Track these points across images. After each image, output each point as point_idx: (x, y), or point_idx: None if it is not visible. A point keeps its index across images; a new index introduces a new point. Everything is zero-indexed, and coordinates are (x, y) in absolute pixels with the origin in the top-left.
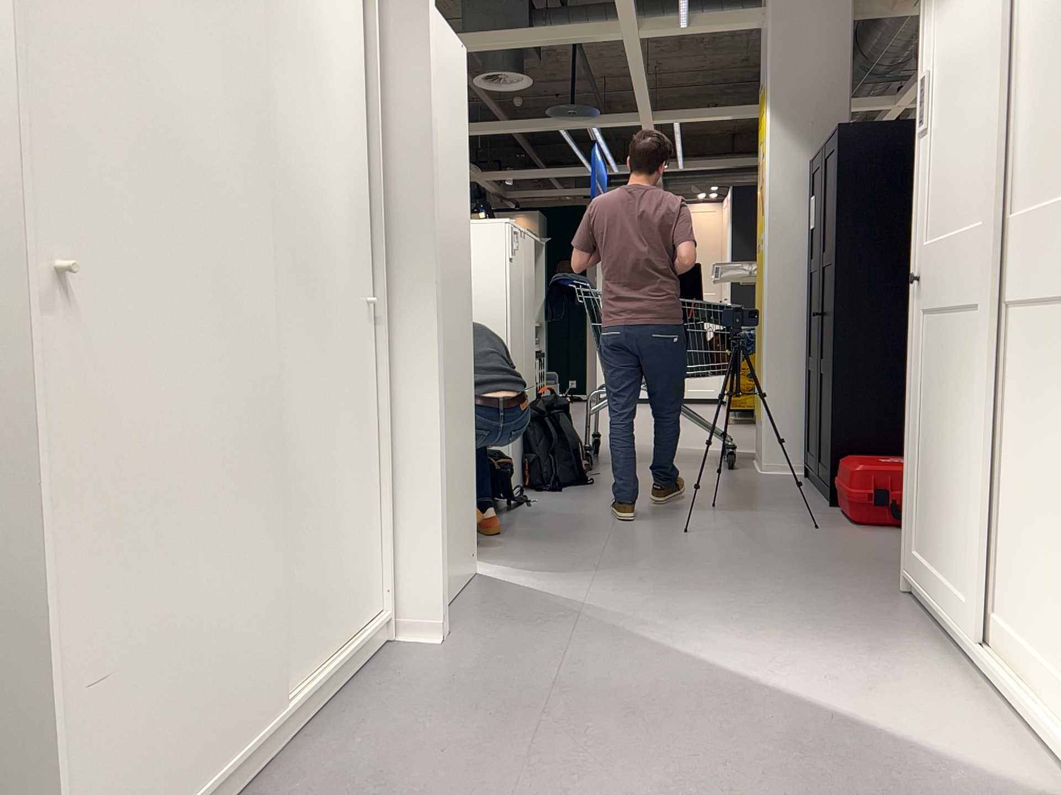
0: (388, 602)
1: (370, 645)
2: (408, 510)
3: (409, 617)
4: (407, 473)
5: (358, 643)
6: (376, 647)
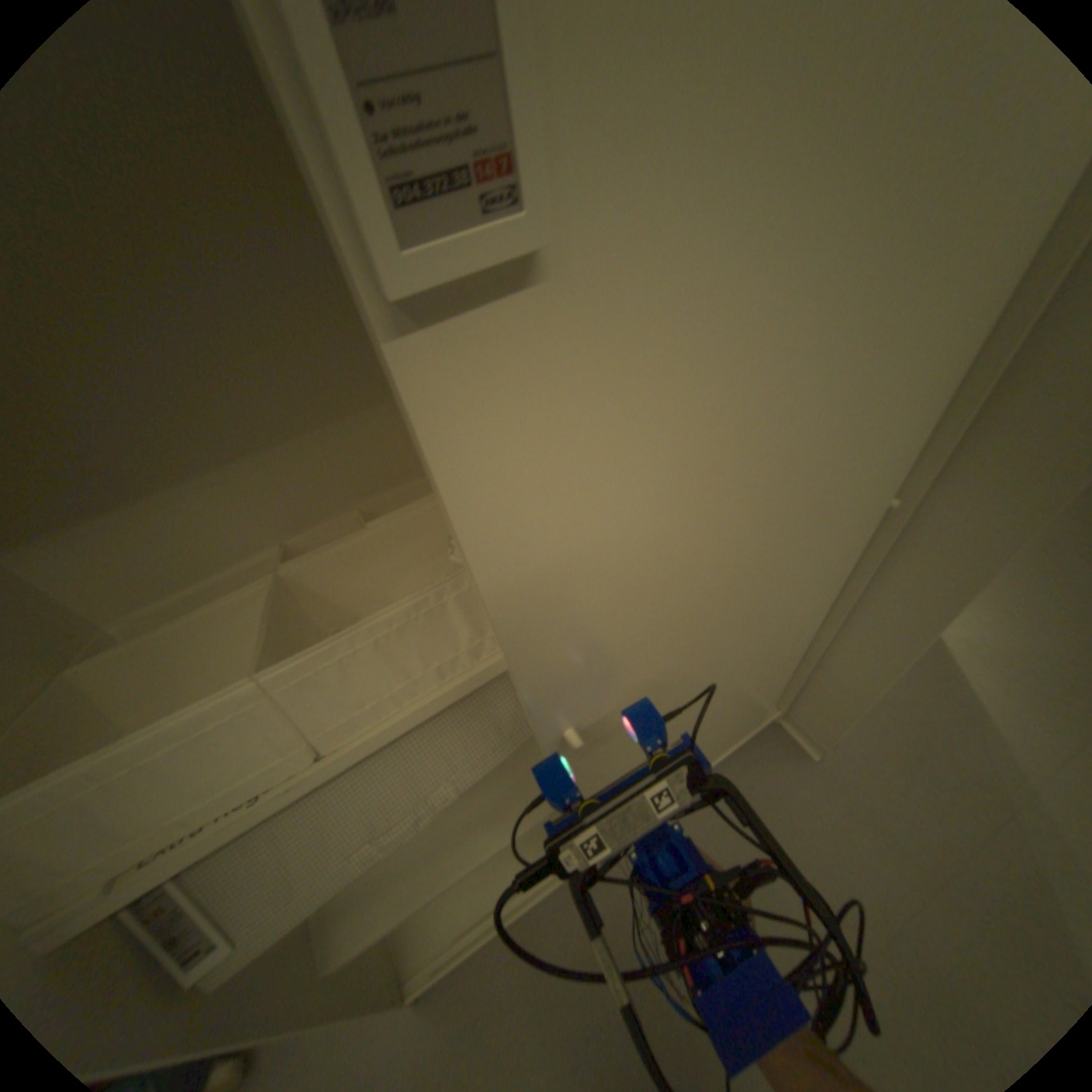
0: (782, 708)
1: (741, 746)
2: (833, 680)
3: (798, 728)
4: (848, 659)
5: (719, 767)
6: (749, 741)
